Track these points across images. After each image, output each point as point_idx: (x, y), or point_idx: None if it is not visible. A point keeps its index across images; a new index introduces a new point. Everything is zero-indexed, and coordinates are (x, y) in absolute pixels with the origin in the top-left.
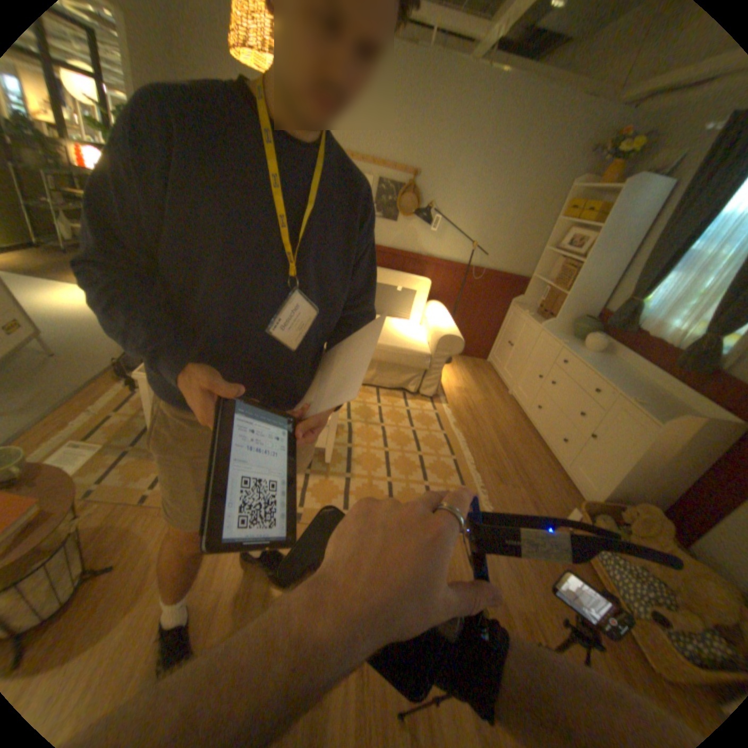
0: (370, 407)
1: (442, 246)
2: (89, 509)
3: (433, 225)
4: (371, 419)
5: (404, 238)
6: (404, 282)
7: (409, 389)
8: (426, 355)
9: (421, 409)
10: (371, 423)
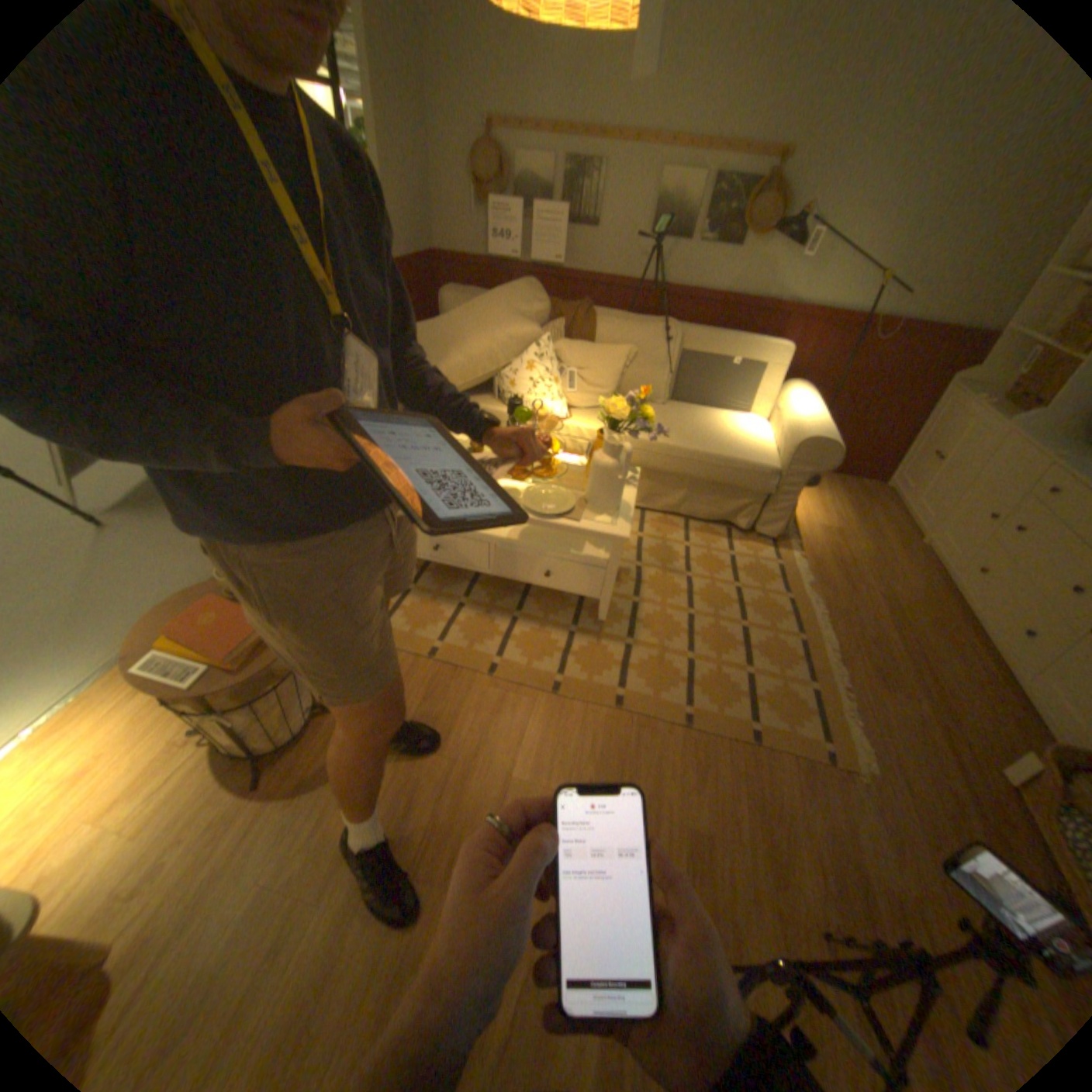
0: (672, 547)
1: (824, 283)
2: None
3: (810, 245)
4: (672, 564)
5: (754, 273)
6: (746, 349)
7: (739, 524)
8: (772, 471)
9: (756, 557)
10: (672, 570)
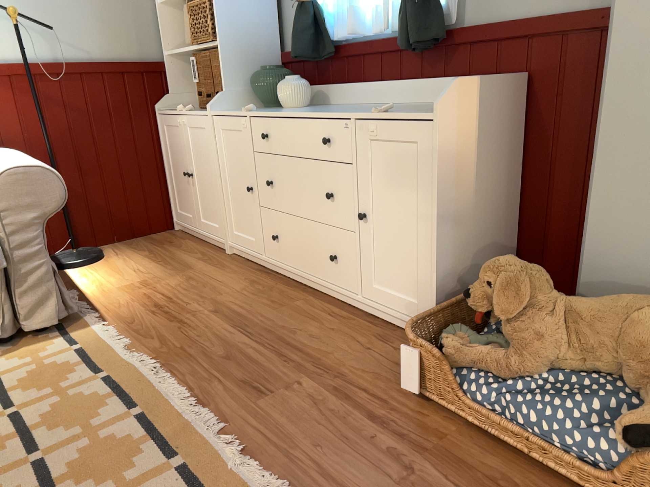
0: None
1: None
2: None
3: None
4: None
5: None
6: None
7: None
8: None
9: (39, 358)
10: None
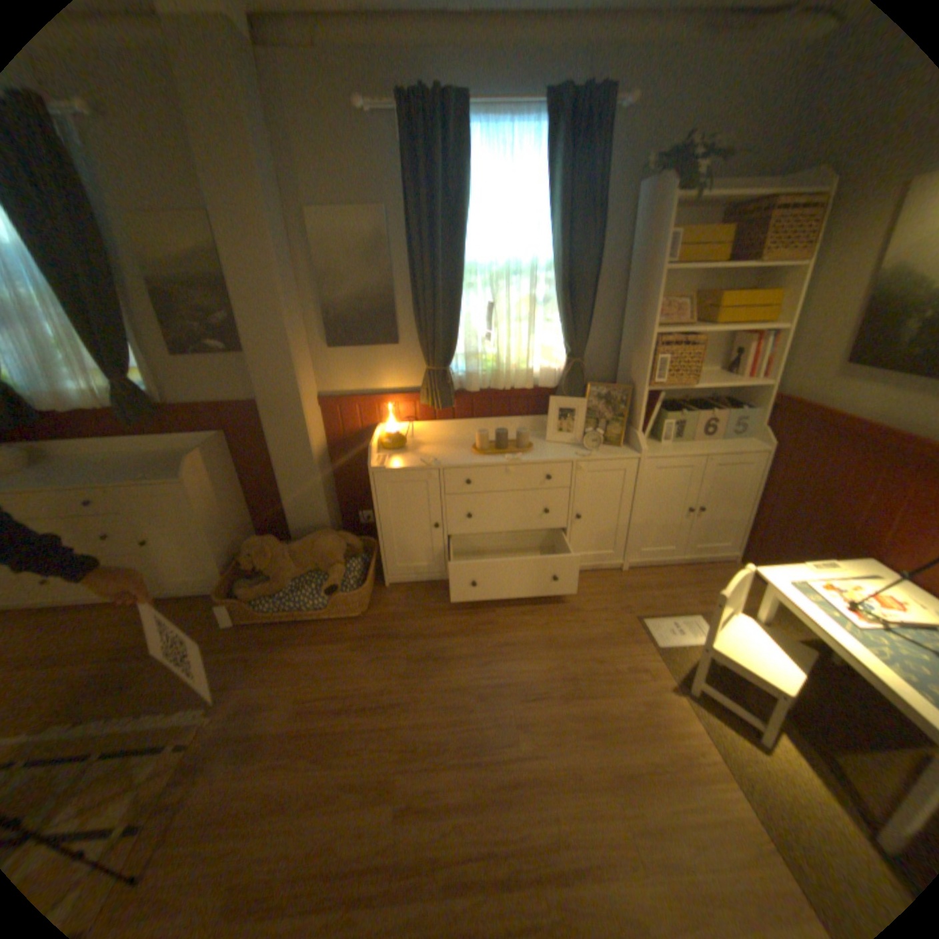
0: None
1: None
2: None
3: None
4: None
5: None
6: None
7: None
8: None
9: None
10: None
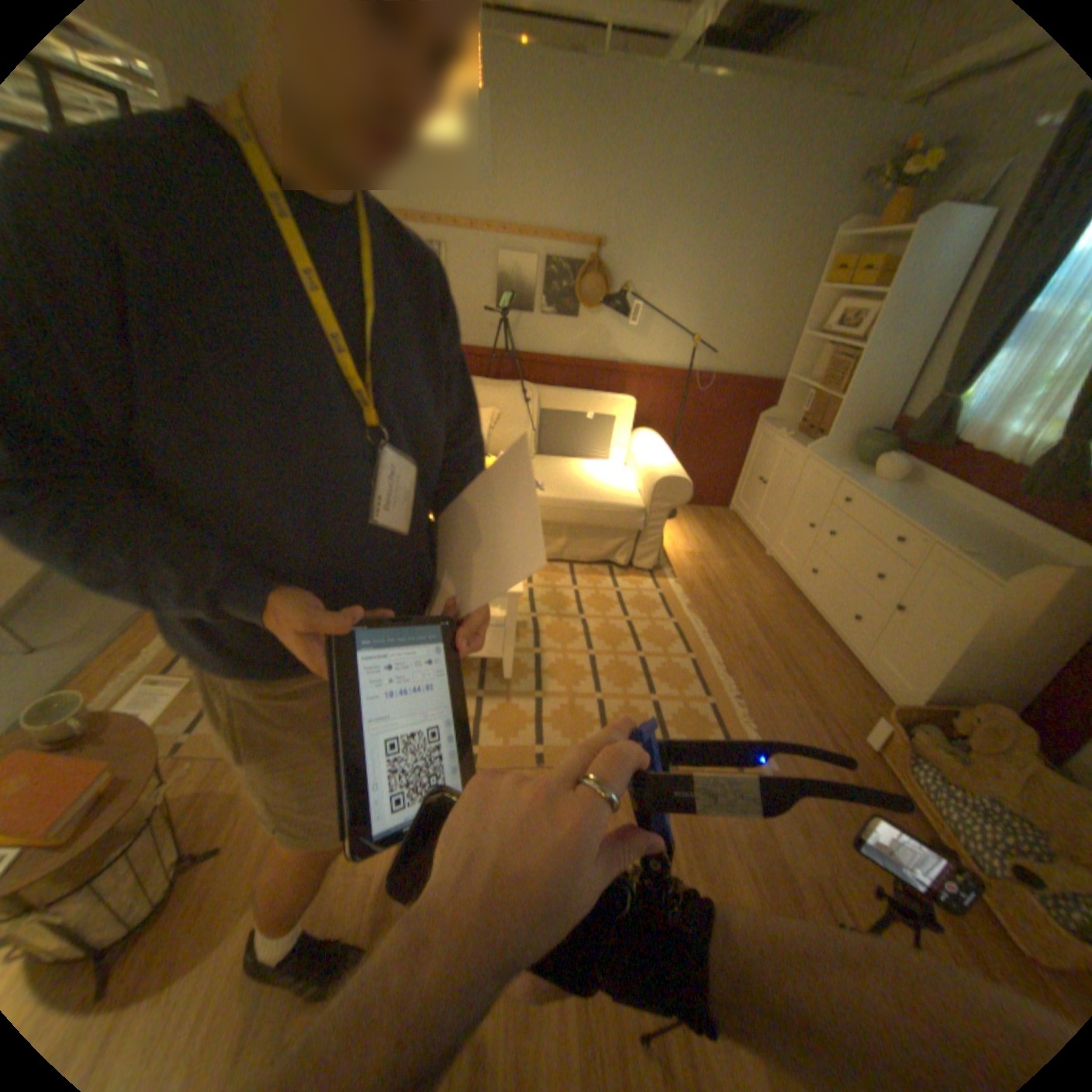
0: (562, 592)
1: (648, 347)
2: (179, 770)
3: (632, 317)
4: (565, 609)
5: (591, 340)
6: (596, 405)
7: (617, 562)
8: (637, 510)
9: (638, 590)
10: (566, 615)
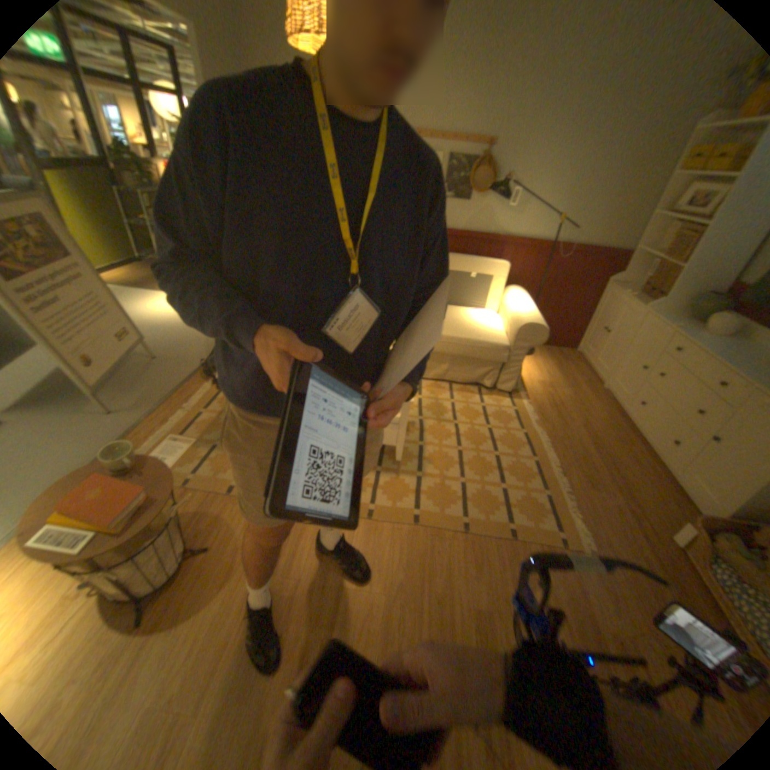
0: (442, 403)
1: (524, 222)
2: (188, 496)
3: (513, 199)
4: (443, 415)
5: (479, 217)
6: (479, 267)
7: (485, 384)
8: (504, 347)
9: (499, 406)
10: (444, 420)
